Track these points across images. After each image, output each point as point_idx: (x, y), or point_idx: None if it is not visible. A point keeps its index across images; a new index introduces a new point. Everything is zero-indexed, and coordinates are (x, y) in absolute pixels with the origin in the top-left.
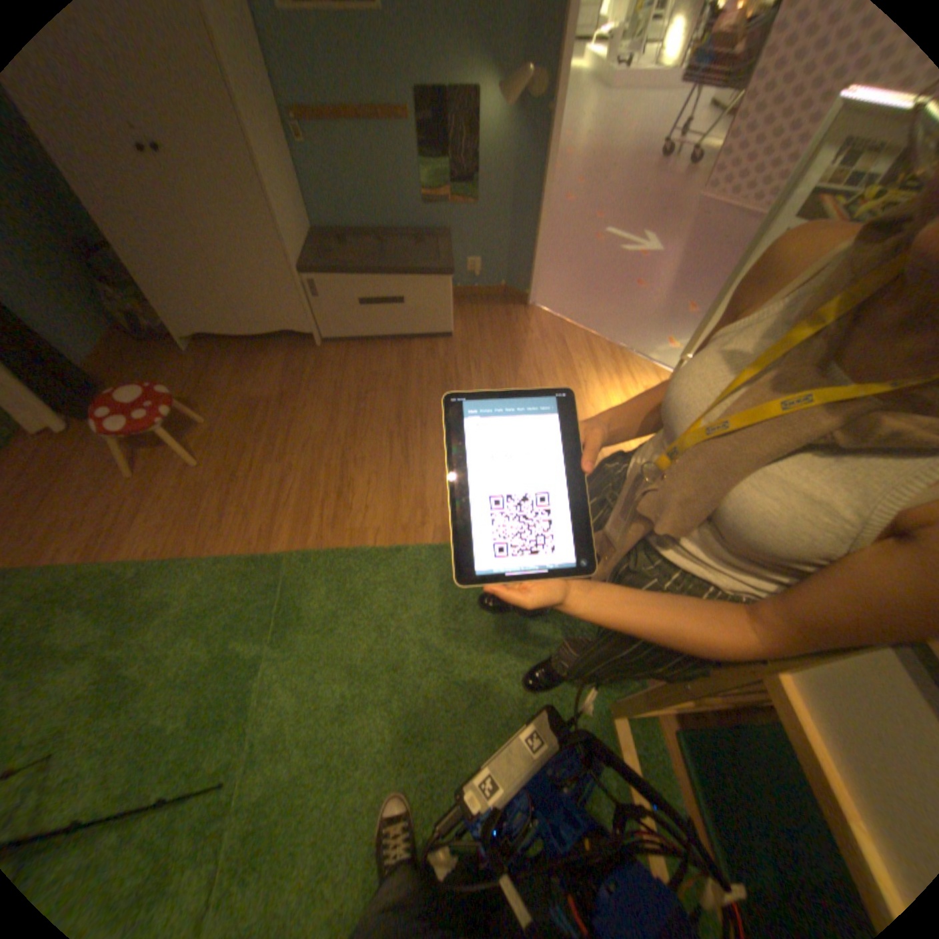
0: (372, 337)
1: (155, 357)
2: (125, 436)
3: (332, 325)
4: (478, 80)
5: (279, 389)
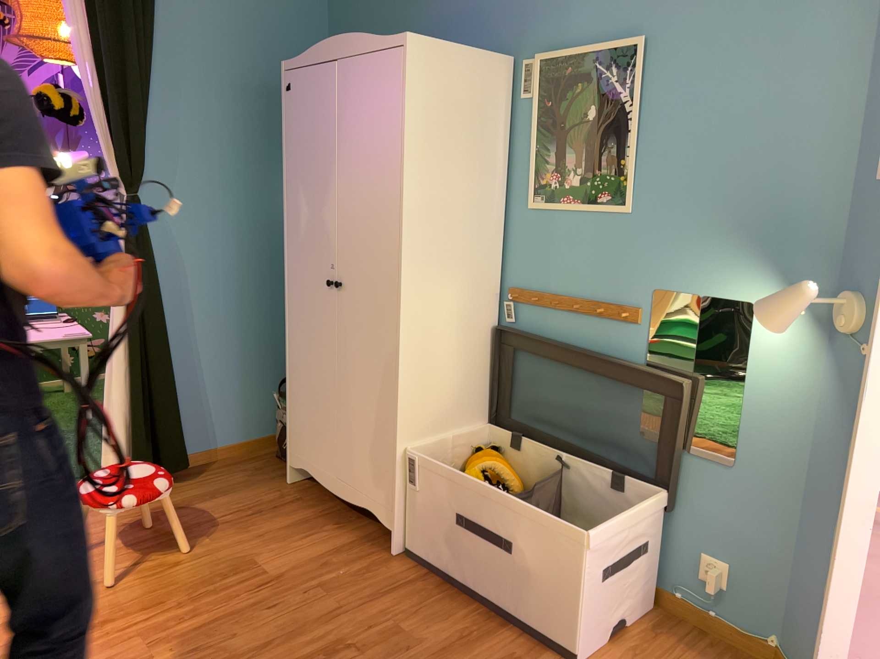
0: (462, 586)
1: (262, 476)
2: (132, 523)
3: (422, 537)
4: (753, 297)
5: (284, 572)
